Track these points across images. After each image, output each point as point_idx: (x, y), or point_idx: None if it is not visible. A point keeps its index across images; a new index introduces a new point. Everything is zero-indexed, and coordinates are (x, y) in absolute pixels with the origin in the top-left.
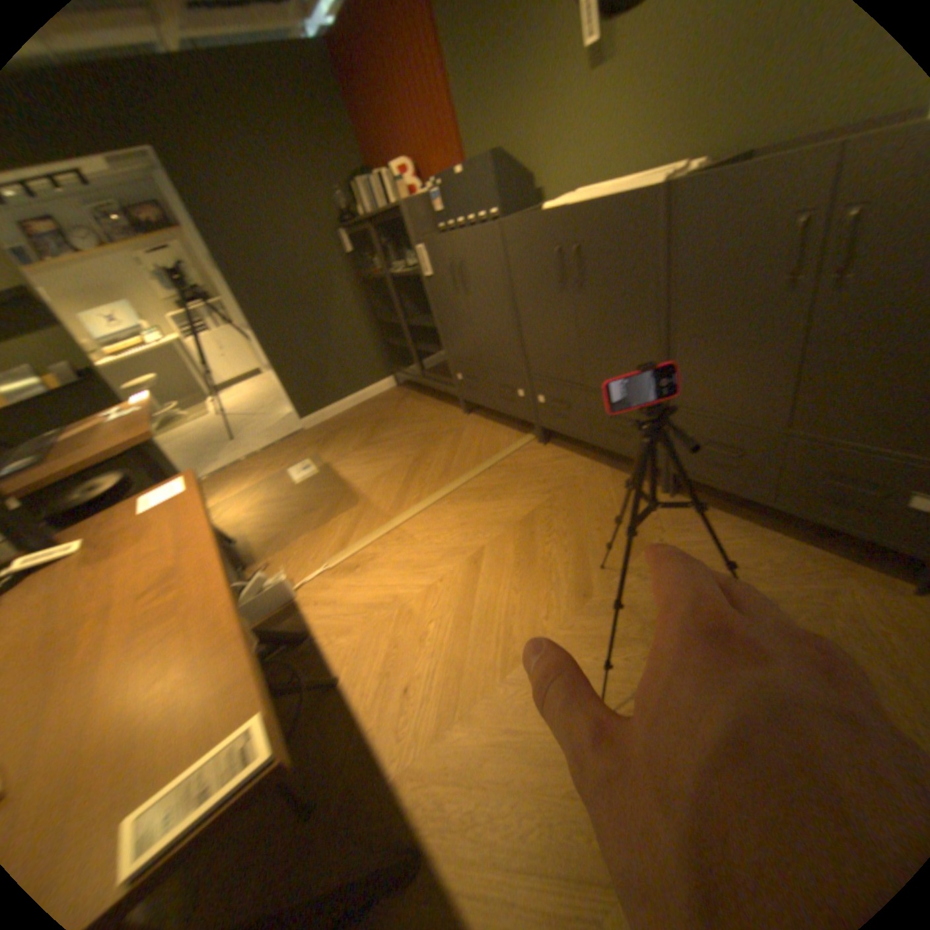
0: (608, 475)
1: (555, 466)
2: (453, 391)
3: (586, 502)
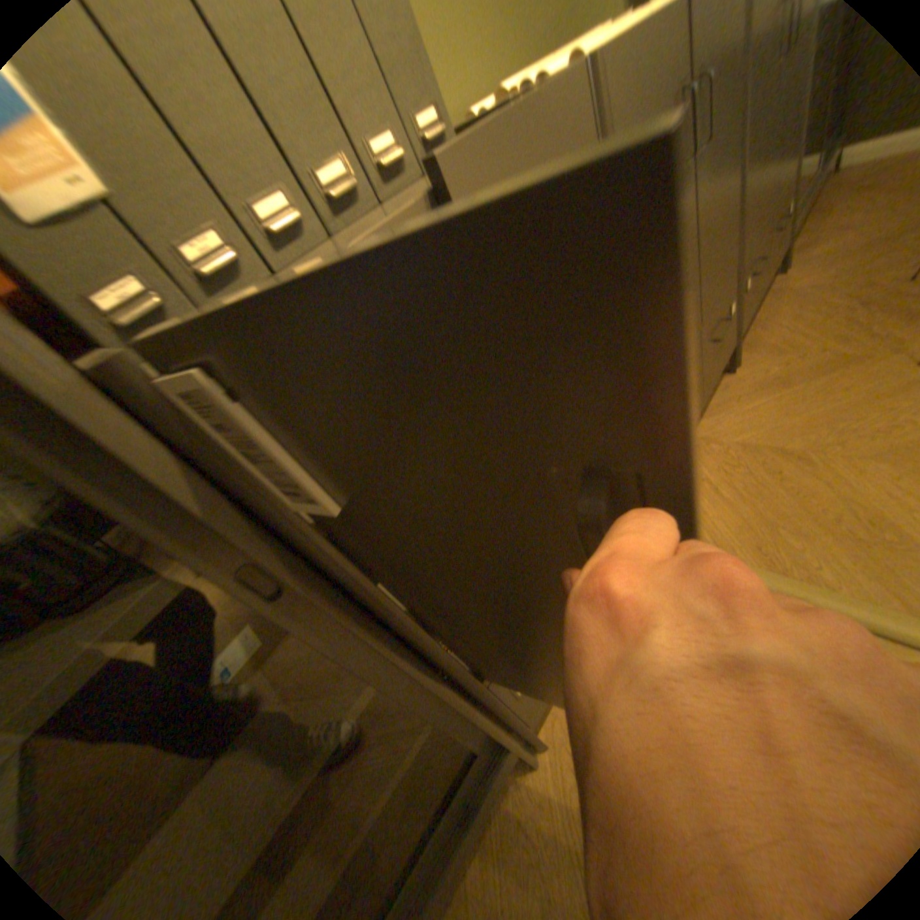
0: (722, 417)
1: (725, 474)
2: (504, 771)
3: (798, 415)
